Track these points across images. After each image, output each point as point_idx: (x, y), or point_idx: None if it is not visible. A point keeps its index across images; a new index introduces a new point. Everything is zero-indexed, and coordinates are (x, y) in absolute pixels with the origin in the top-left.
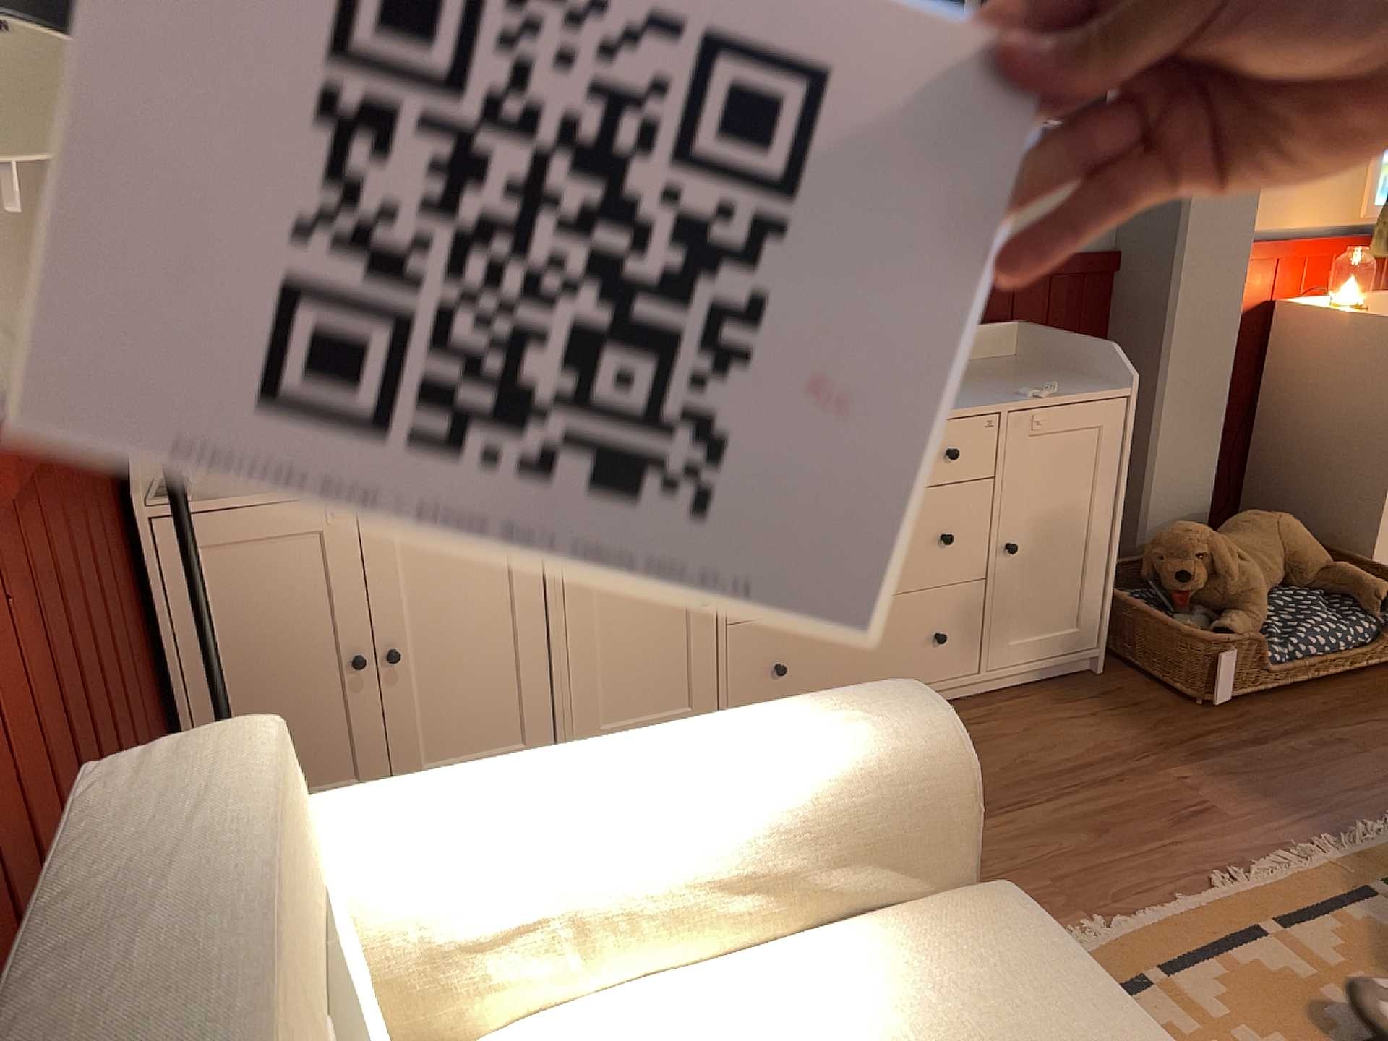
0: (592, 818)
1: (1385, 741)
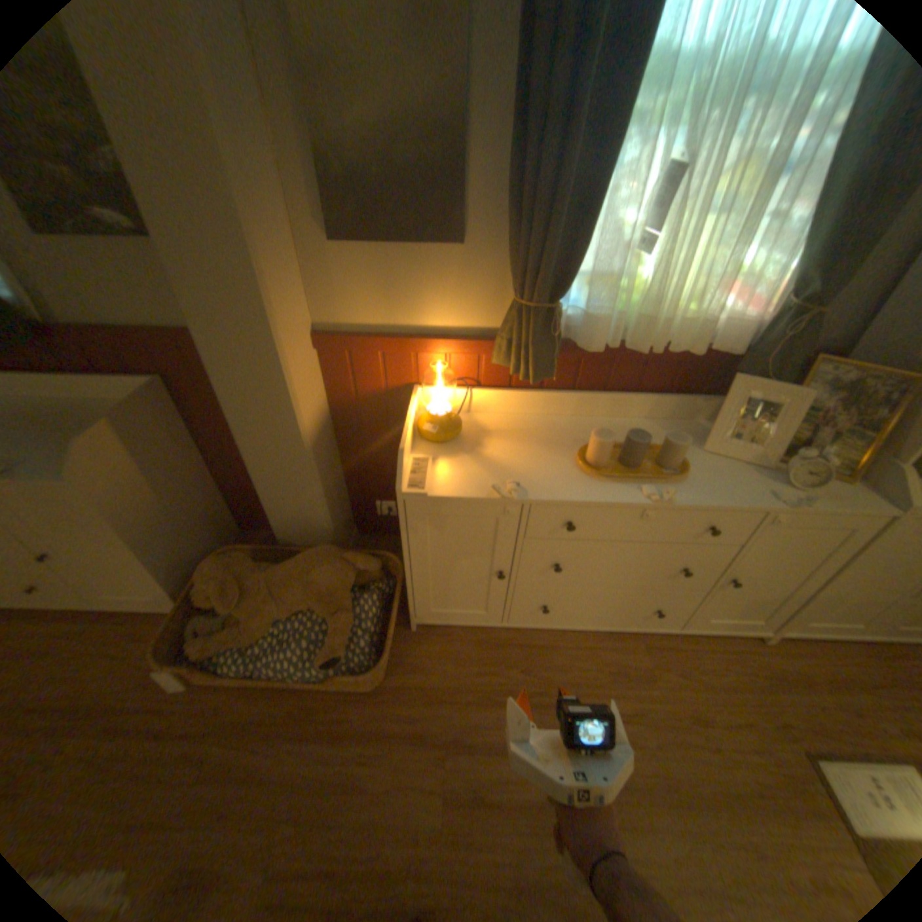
0: None
1: (221, 779)
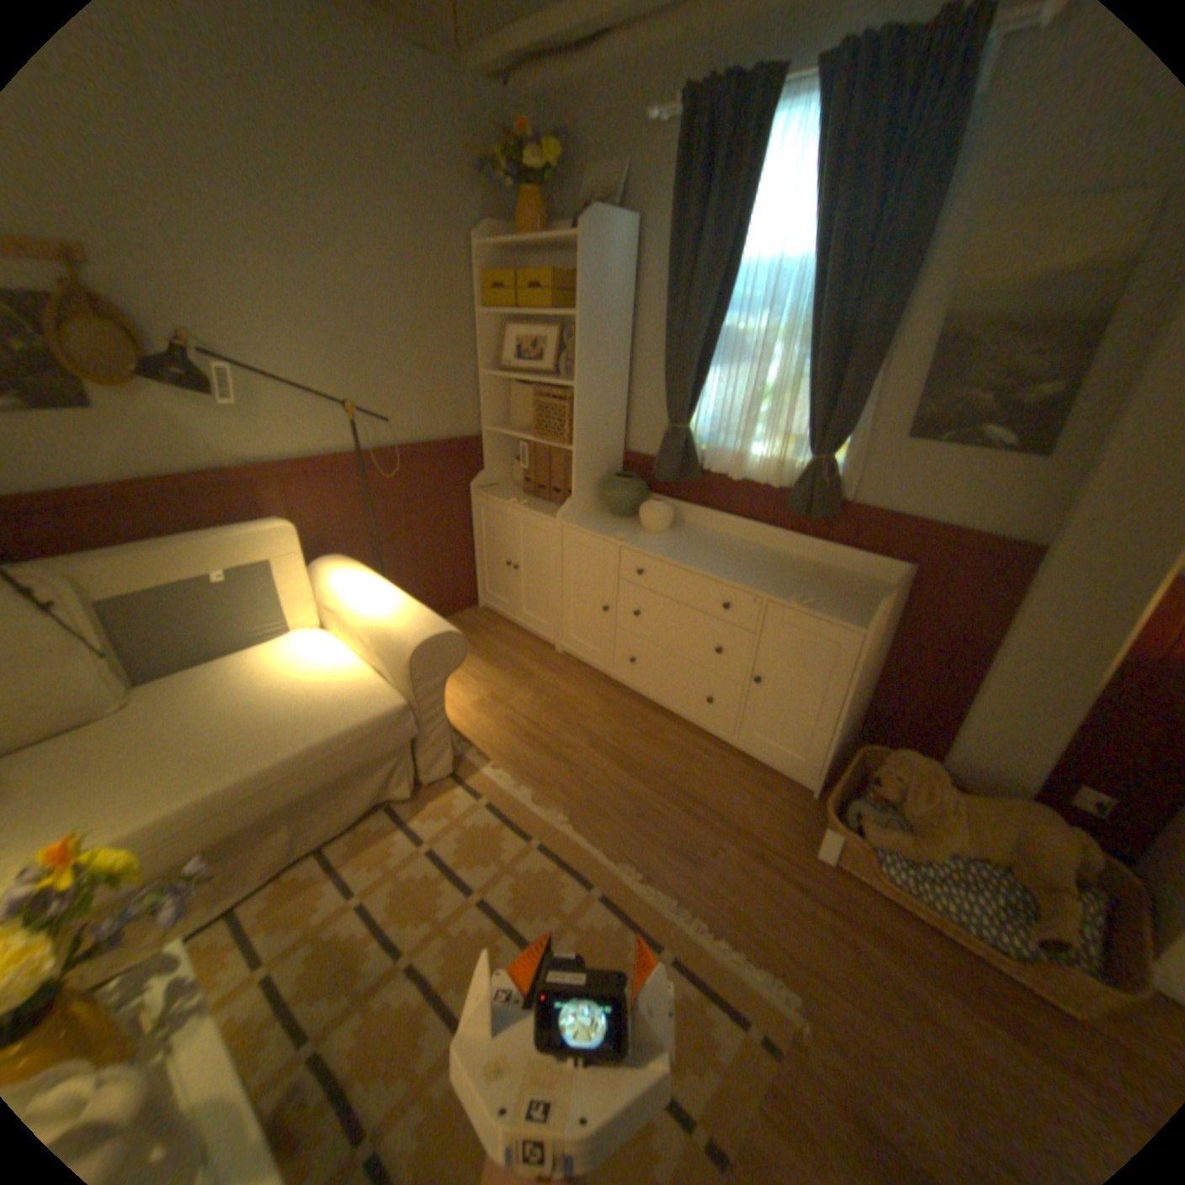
0: (353, 597)
1: (884, 982)
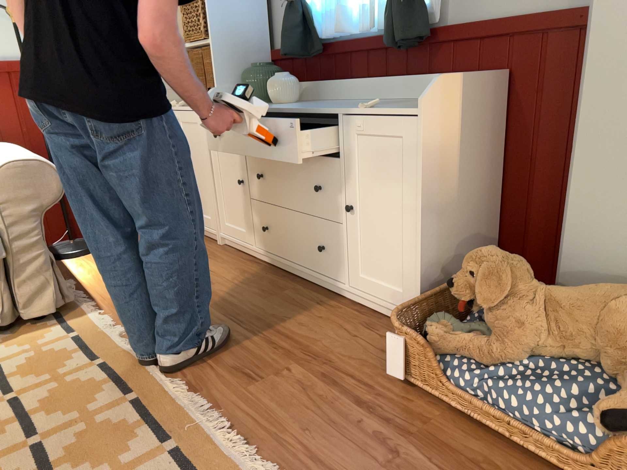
0: None
1: None
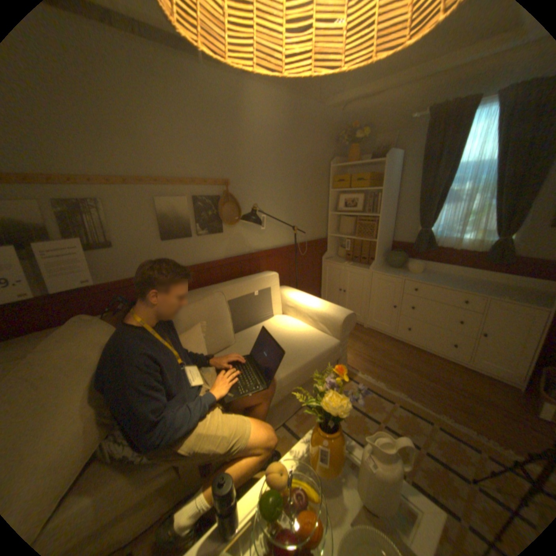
0: (303, 301)
1: None
